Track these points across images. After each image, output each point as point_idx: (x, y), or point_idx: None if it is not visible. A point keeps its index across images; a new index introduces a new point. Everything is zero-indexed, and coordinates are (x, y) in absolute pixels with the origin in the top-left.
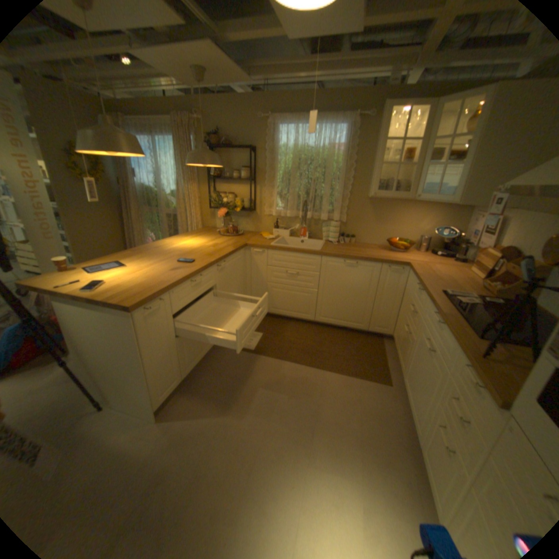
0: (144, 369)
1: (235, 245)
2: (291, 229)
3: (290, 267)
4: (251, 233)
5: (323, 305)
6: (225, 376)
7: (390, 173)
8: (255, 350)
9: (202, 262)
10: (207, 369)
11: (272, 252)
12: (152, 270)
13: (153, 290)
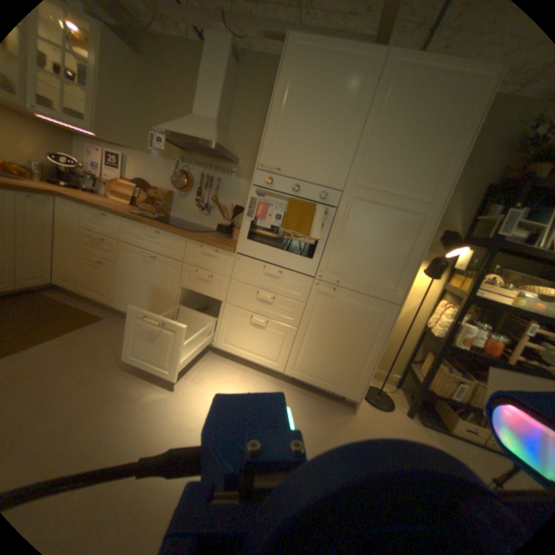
0: None
1: None
2: None
3: None
4: None
5: None
6: None
7: None
8: None
9: None
10: None
11: None
12: None
13: None
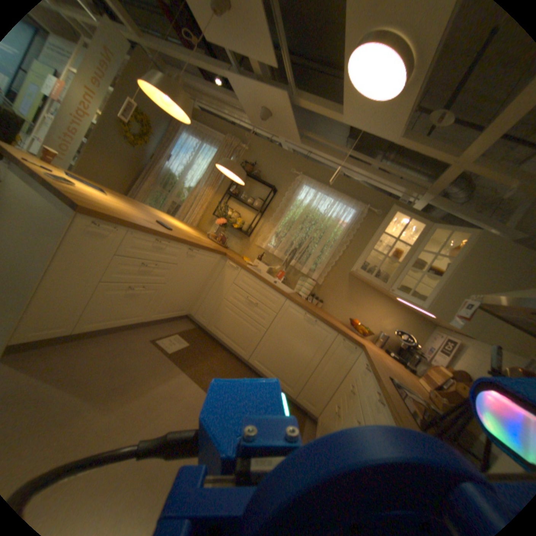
0: (39, 285)
1: (216, 249)
2: (271, 268)
3: (253, 295)
4: (234, 253)
5: (264, 349)
6: (120, 362)
7: (375, 265)
8: (171, 356)
9: (178, 236)
10: (106, 344)
11: (245, 273)
12: (128, 211)
13: (115, 217)
